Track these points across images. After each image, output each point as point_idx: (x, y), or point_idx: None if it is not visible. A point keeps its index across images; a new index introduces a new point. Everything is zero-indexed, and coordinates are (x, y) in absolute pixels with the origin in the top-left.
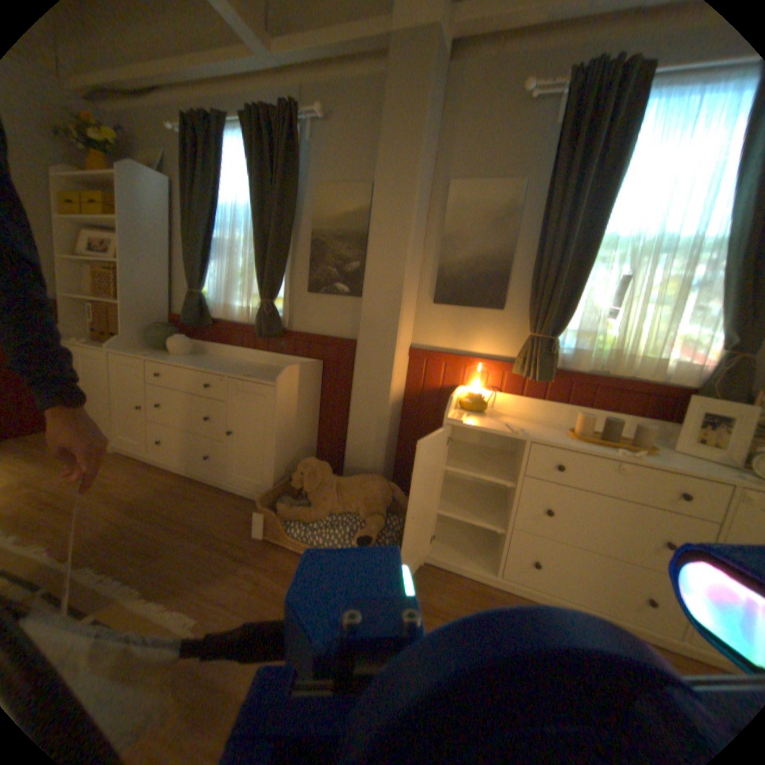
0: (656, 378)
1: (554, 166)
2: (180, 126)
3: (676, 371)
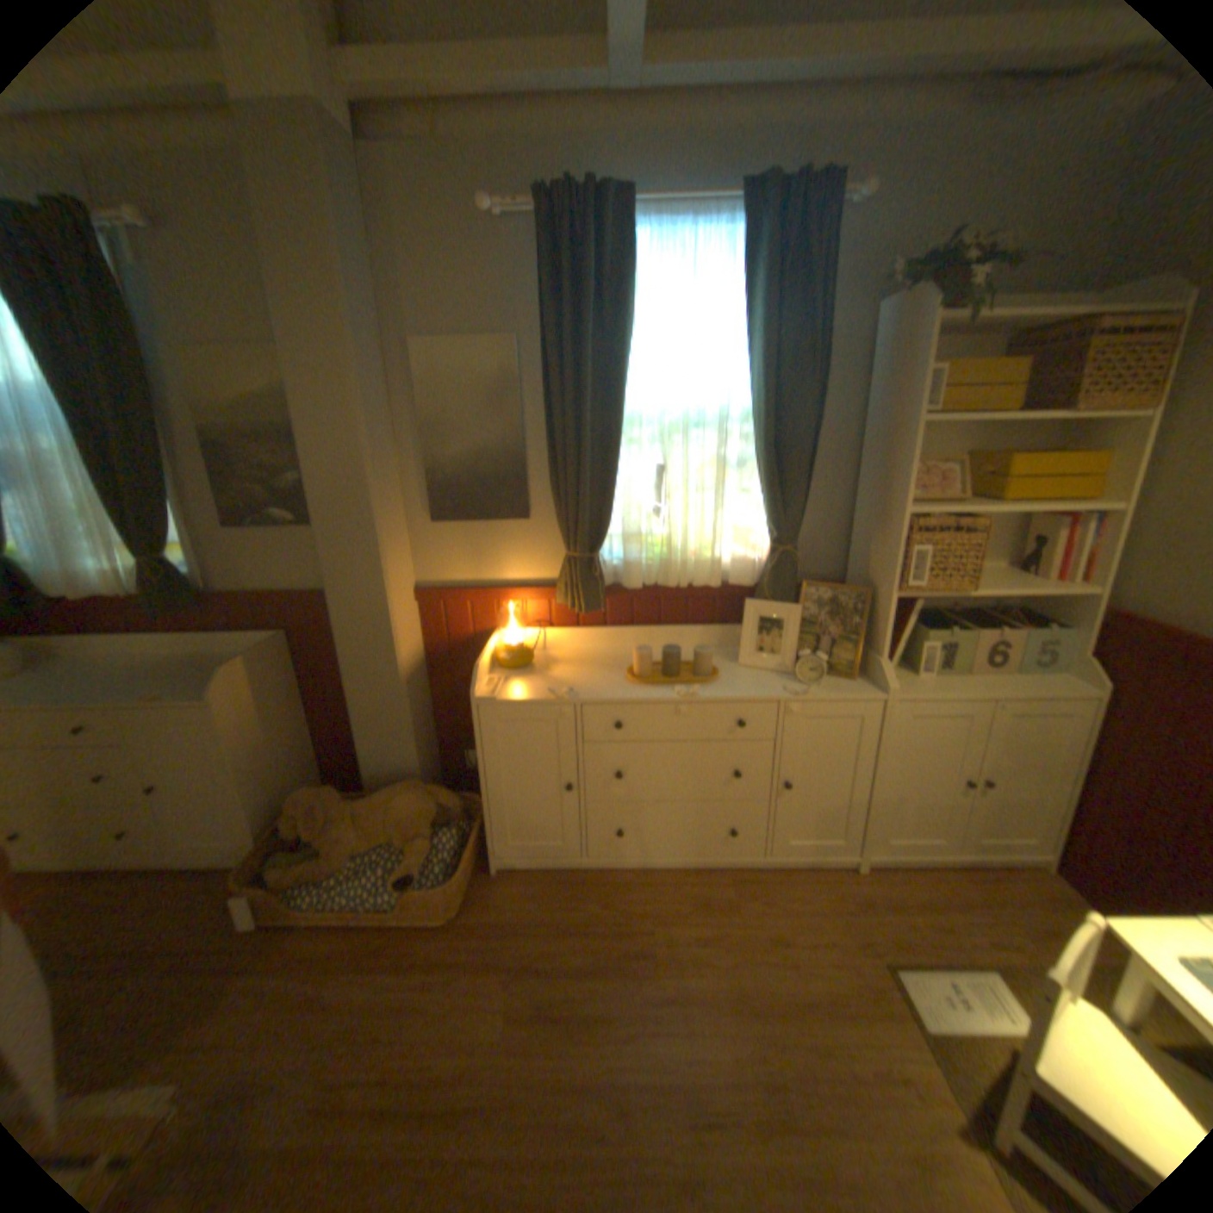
0: (711, 584)
1: (540, 327)
2: None
3: (732, 568)
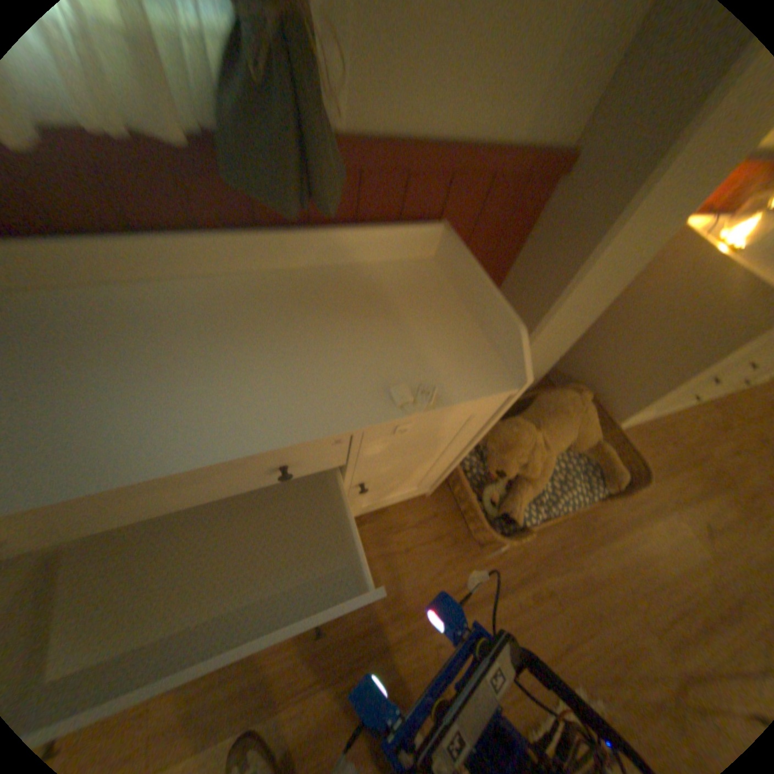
0: None
1: None
2: None
3: None
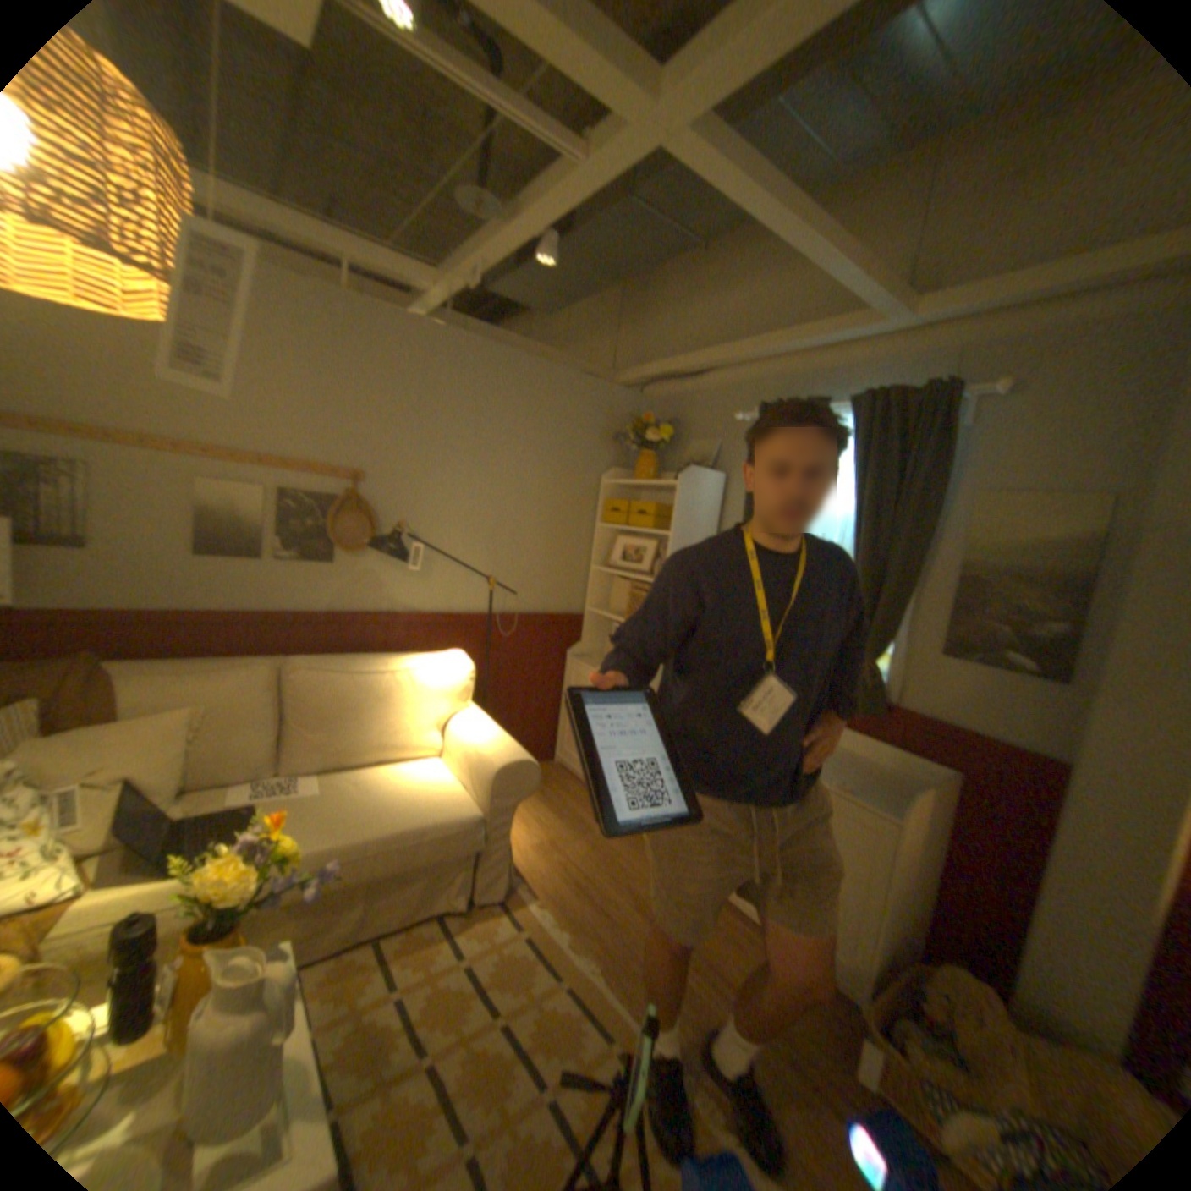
0: None
1: None
2: (753, 415)
3: None
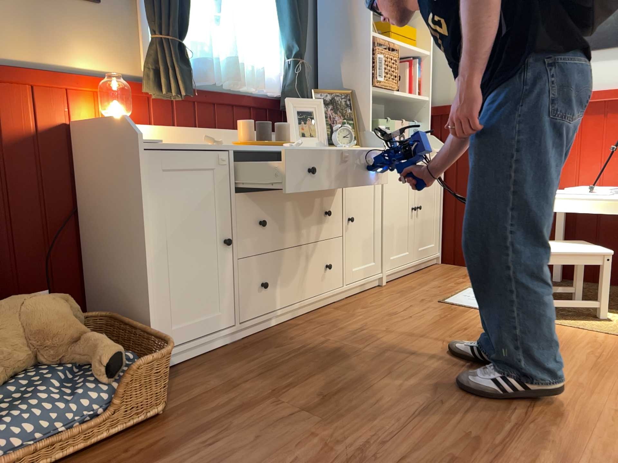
0: (261, 86)
1: None
2: None
3: (263, 82)
